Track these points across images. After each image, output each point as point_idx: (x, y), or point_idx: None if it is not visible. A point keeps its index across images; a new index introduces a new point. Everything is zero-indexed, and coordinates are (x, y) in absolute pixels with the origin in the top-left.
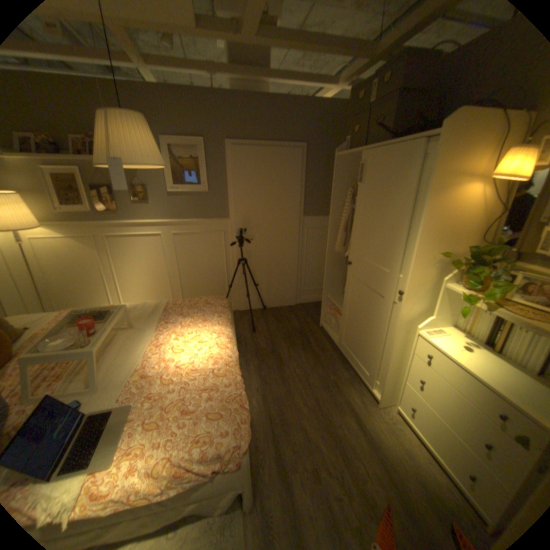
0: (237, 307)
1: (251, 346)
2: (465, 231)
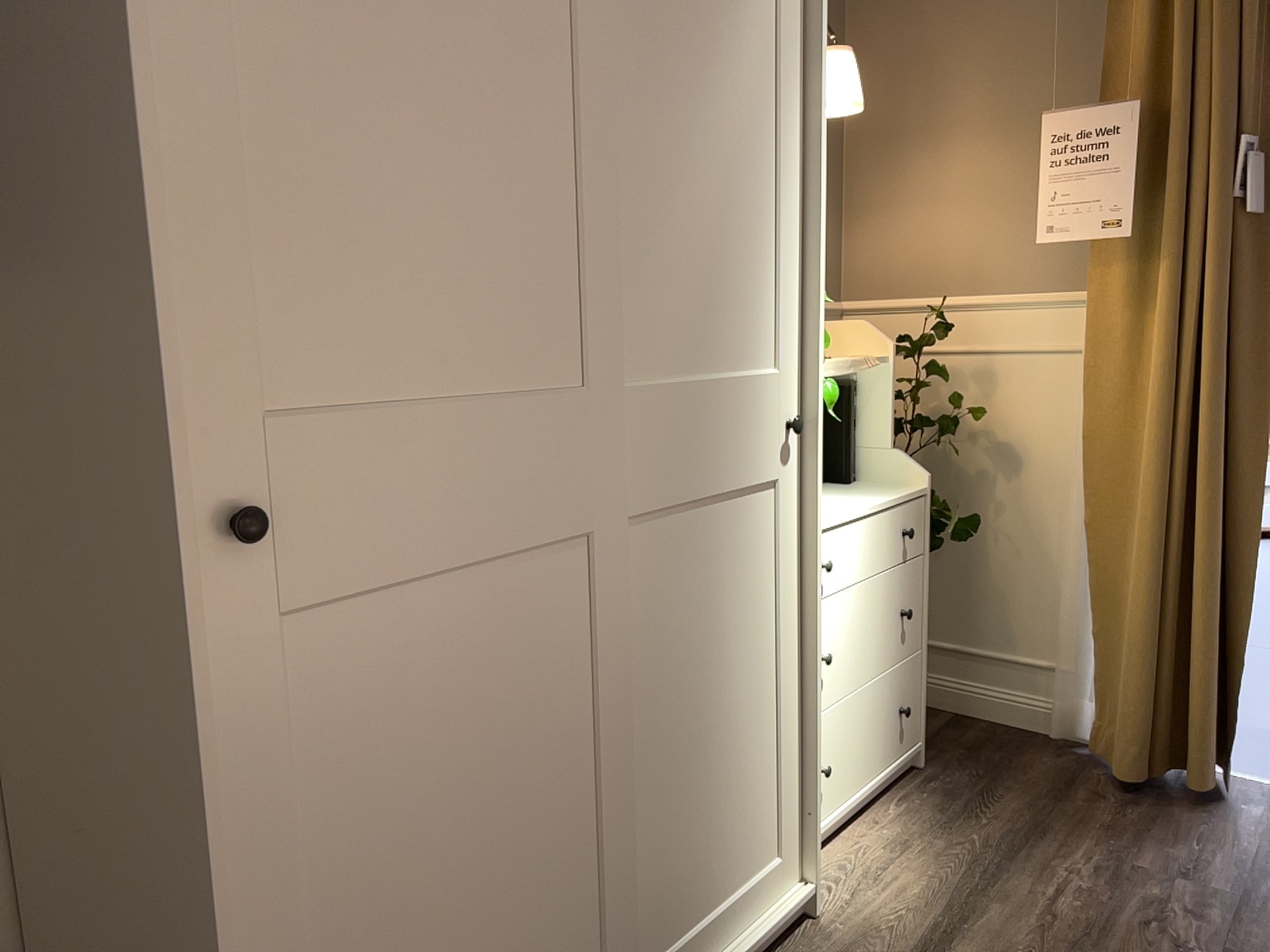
0: None
1: None
2: None
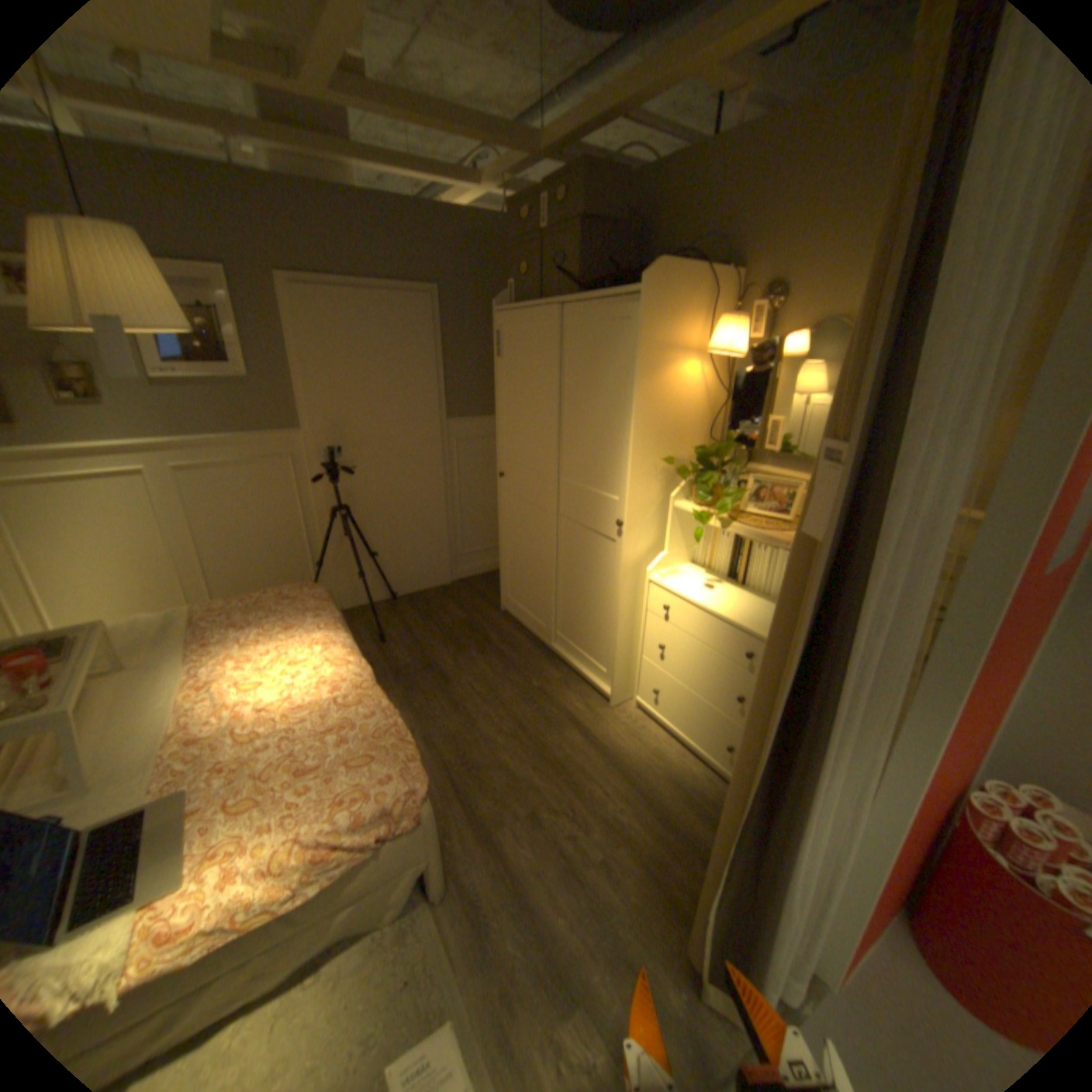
0: (340, 604)
1: (384, 666)
2: (689, 427)
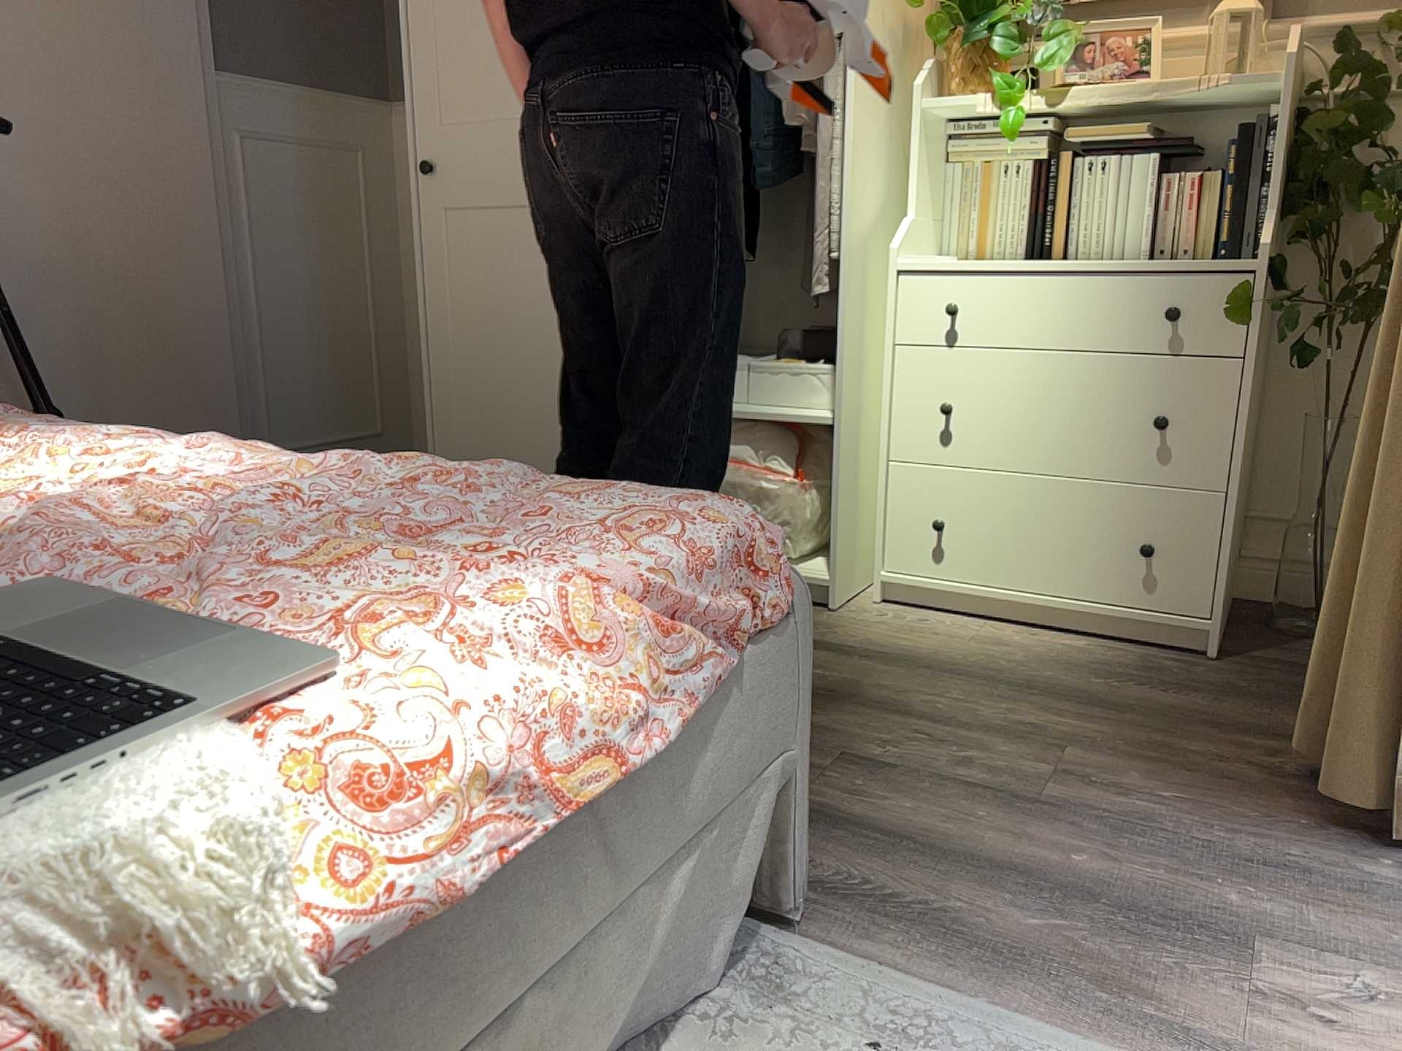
0: None
1: None
2: None
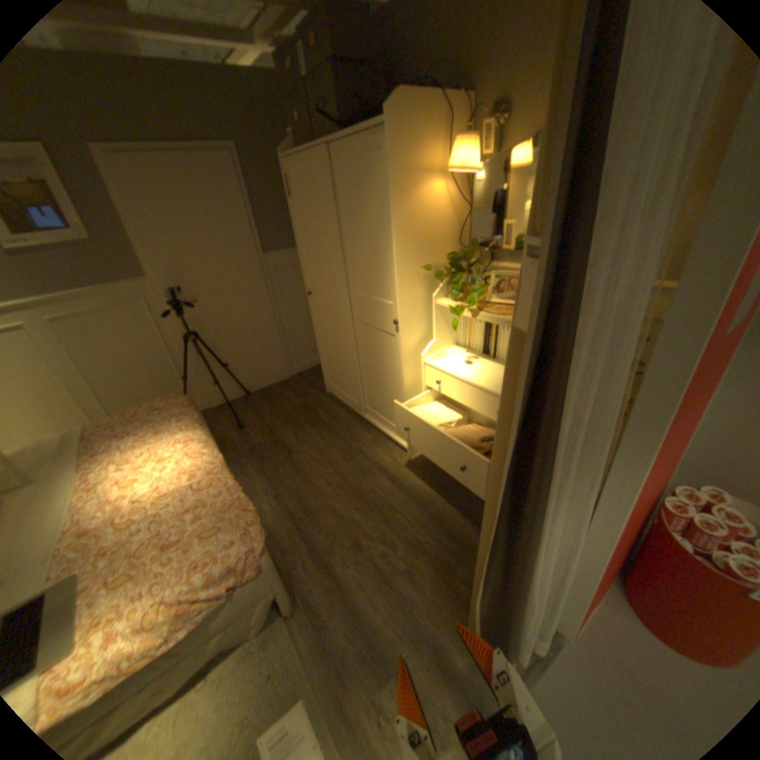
0: (209, 404)
1: (243, 446)
2: (442, 238)
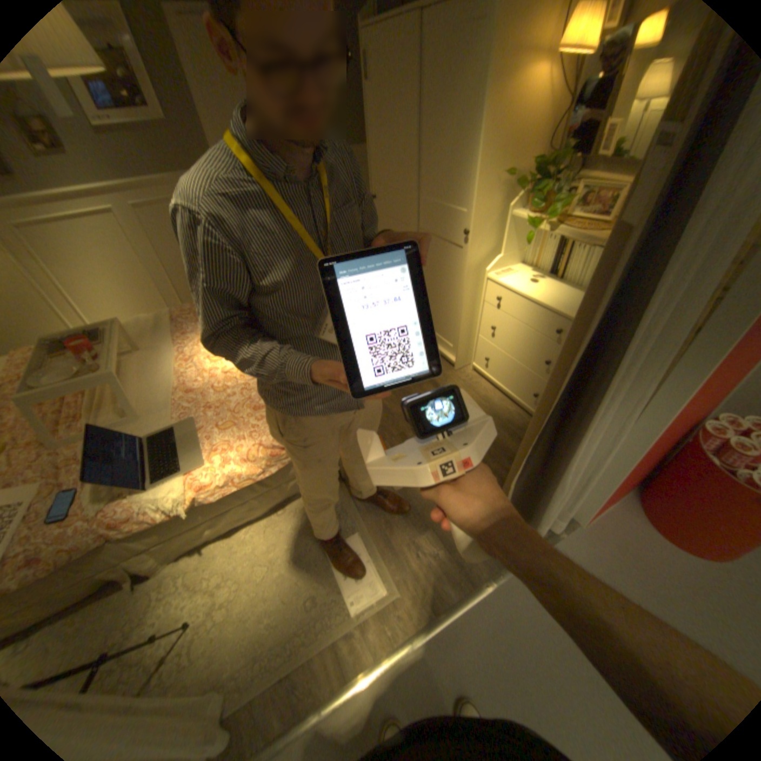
0: None
1: None
2: (531, 138)
